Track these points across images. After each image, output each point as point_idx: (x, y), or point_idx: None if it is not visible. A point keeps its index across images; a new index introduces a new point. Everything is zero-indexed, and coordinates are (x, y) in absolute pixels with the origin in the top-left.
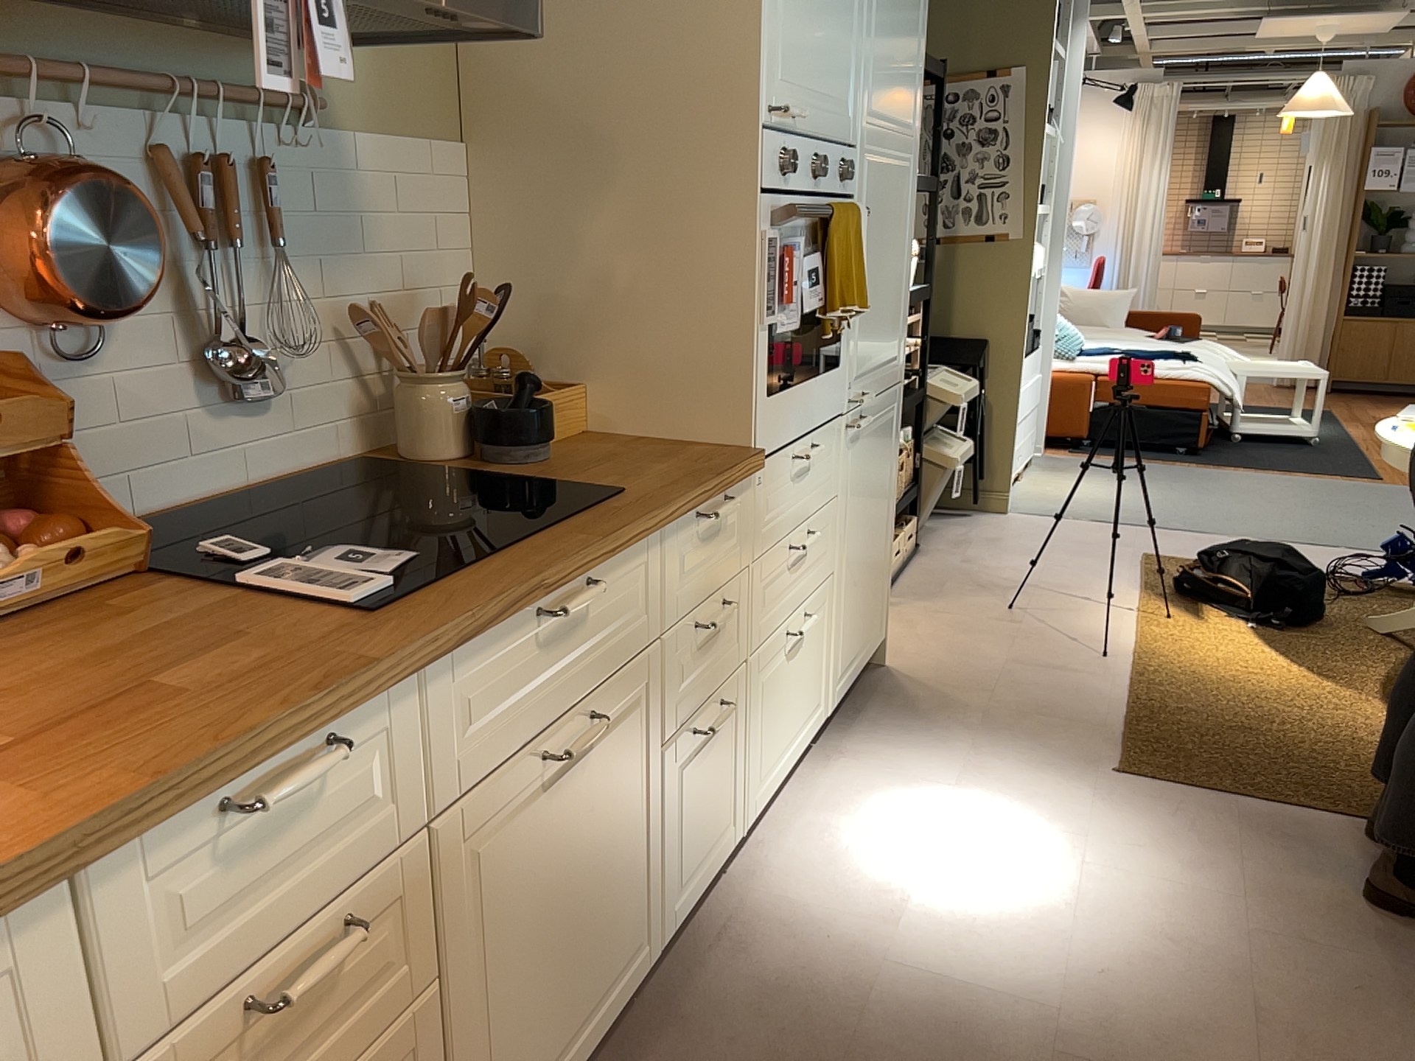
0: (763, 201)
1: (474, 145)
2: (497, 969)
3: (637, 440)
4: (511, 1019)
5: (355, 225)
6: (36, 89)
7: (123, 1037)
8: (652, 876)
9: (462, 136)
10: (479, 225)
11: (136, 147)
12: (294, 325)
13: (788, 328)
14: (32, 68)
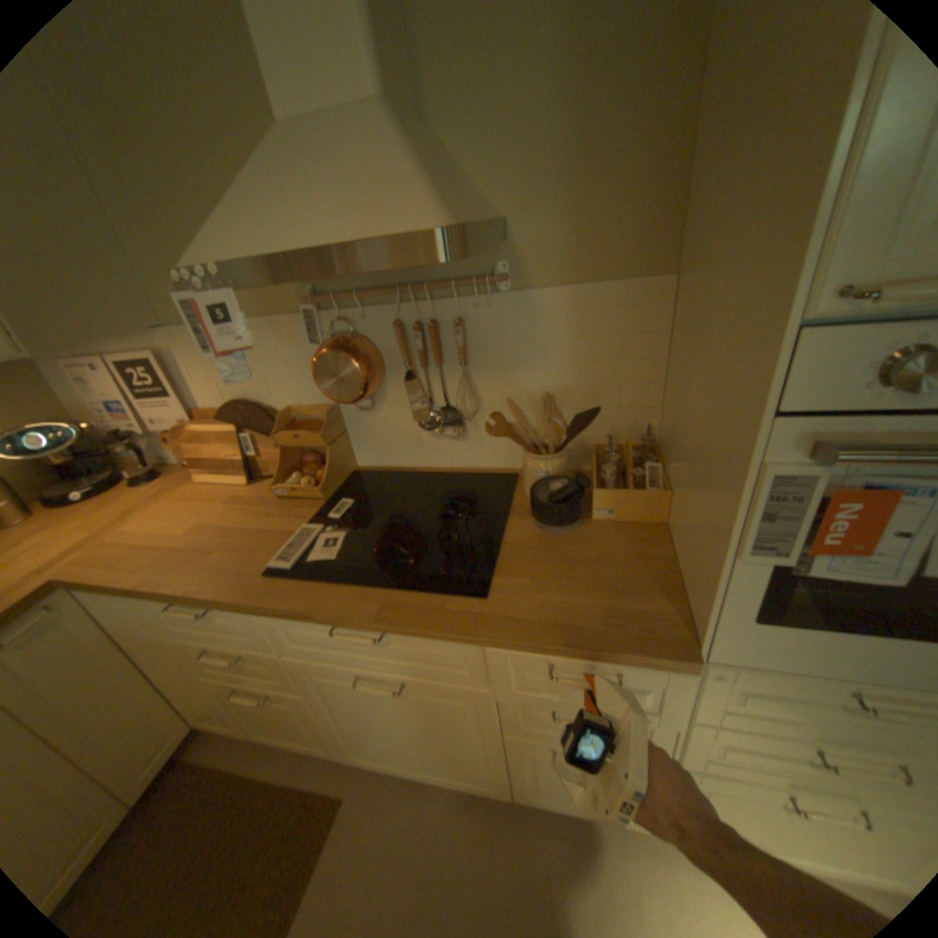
0: (783, 423)
1: (683, 272)
2: (345, 719)
3: (660, 560)
4: (362, 738)
5: (536, 347)
6: (347, 301)
7: (168, 633)
8: (499, 774)
9: (677, 265)
10: (675, 338)
11: (388, 321)
12: (483, 402)
13: (857, 576)
14: (333, 297)
